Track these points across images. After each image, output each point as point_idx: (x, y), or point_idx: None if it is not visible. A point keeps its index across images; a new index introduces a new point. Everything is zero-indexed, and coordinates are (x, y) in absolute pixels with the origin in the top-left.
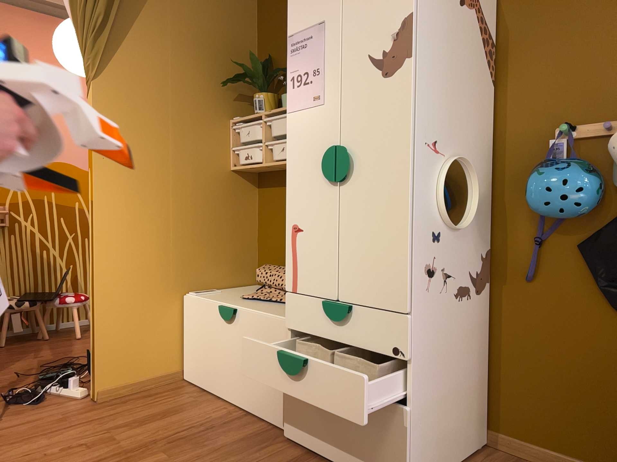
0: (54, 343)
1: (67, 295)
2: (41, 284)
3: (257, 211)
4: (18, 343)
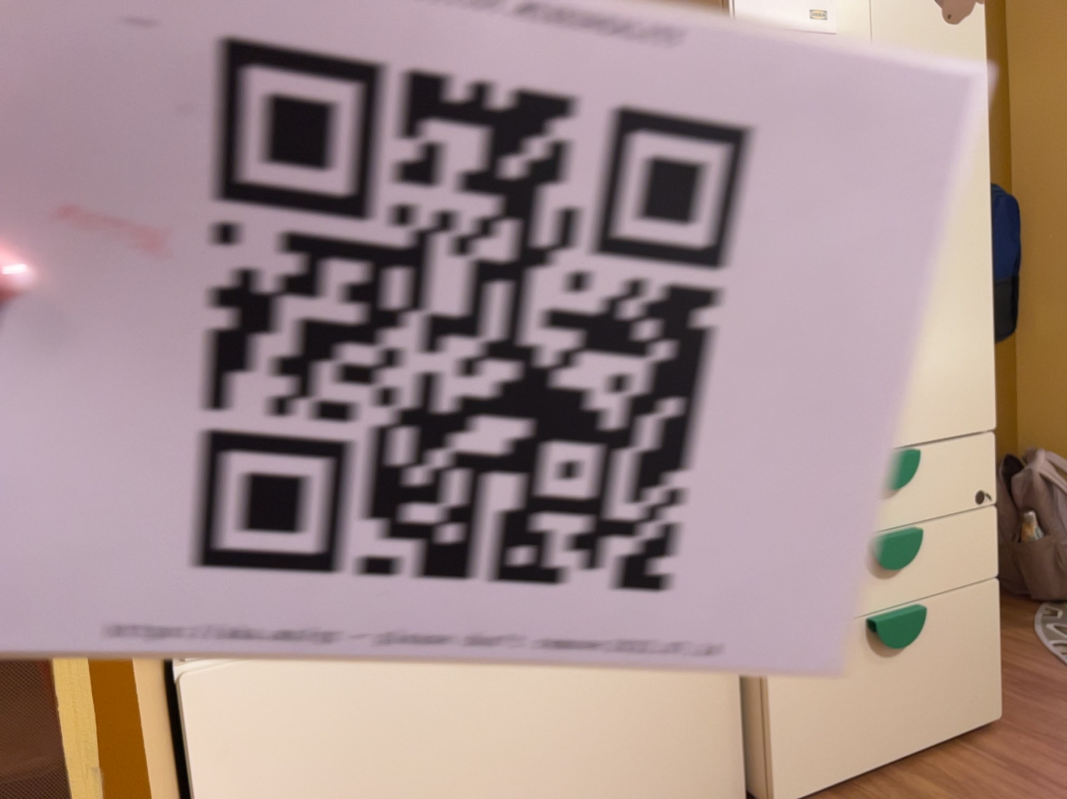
0: None
1: None
2: None
3: None
4: None
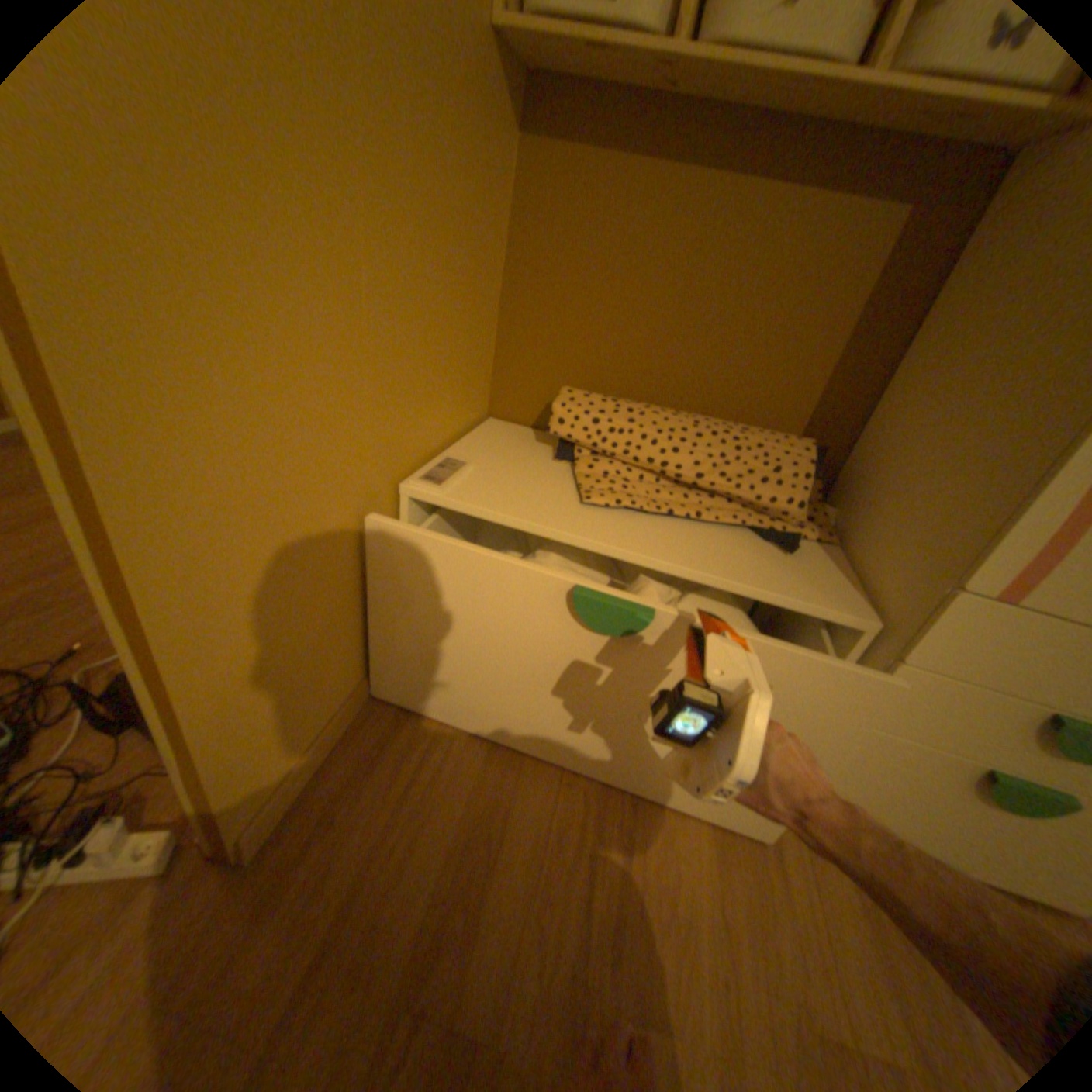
0: None
1: None
2: None
3: (509, 215)
4: None
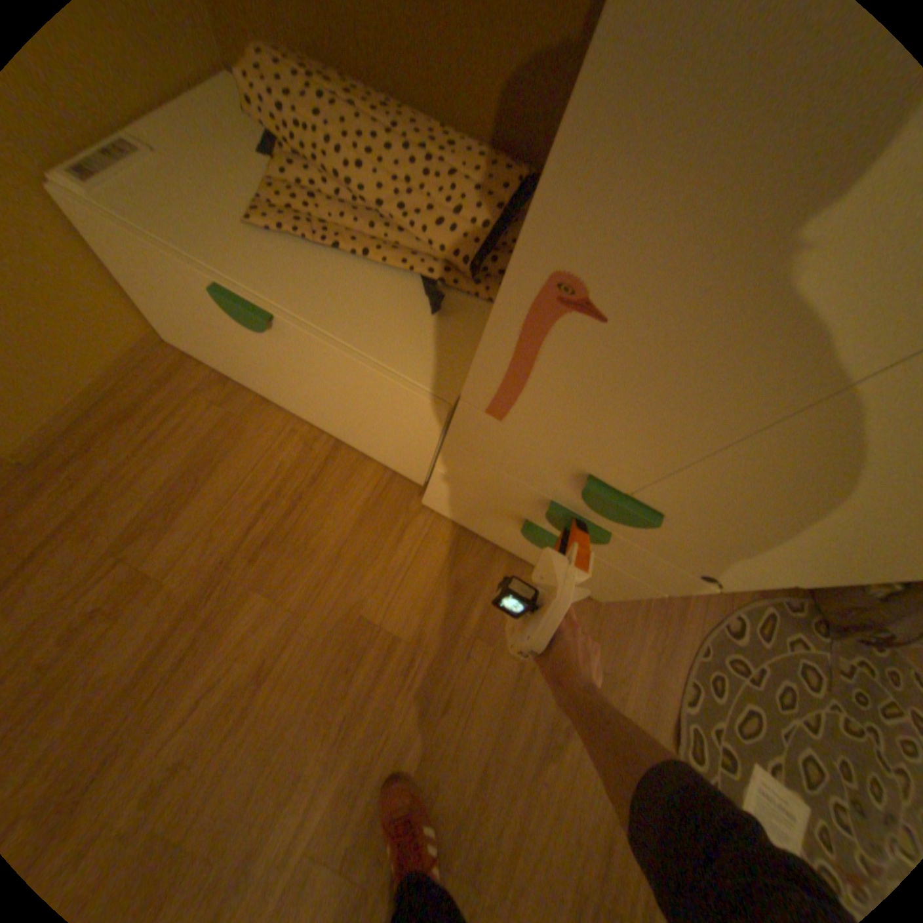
0: None
1: None
2: None
3: None
4: None
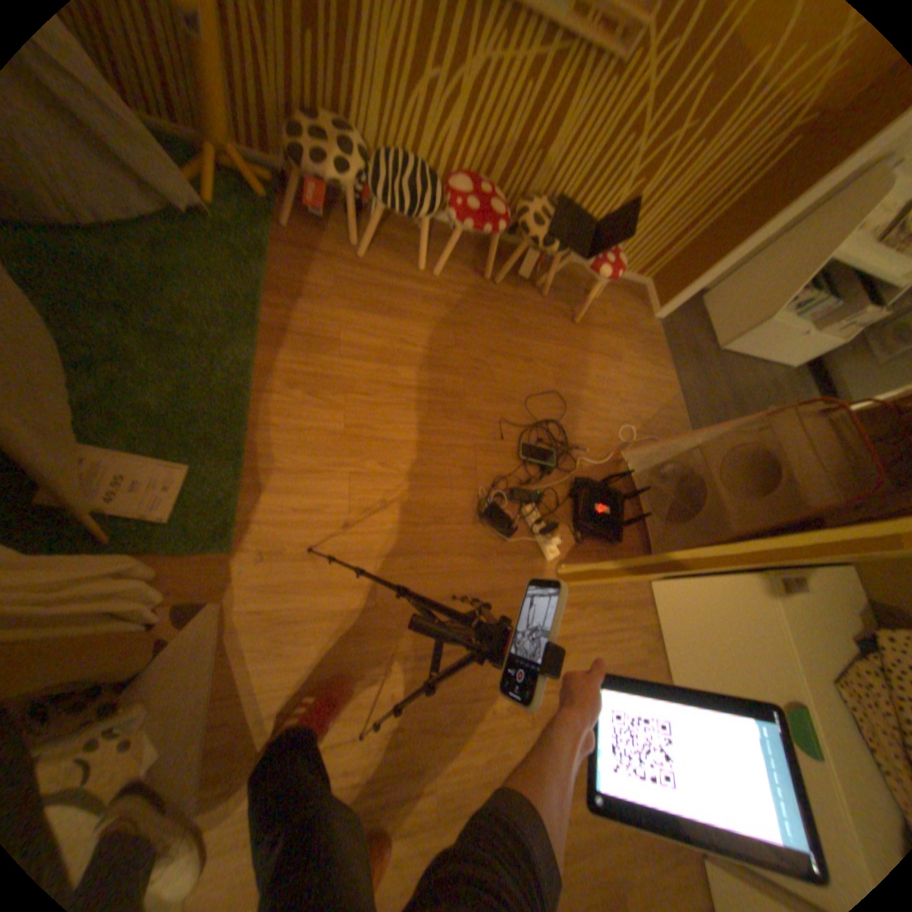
0: (549, 319)
1: (605, 255)
2: (586, 191)
3: None
4: (513, 286)
